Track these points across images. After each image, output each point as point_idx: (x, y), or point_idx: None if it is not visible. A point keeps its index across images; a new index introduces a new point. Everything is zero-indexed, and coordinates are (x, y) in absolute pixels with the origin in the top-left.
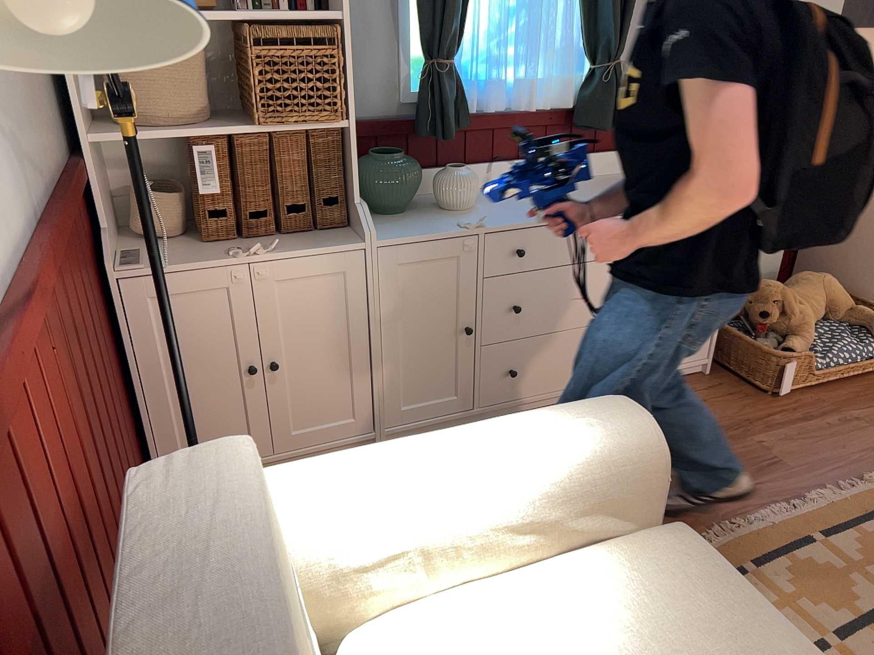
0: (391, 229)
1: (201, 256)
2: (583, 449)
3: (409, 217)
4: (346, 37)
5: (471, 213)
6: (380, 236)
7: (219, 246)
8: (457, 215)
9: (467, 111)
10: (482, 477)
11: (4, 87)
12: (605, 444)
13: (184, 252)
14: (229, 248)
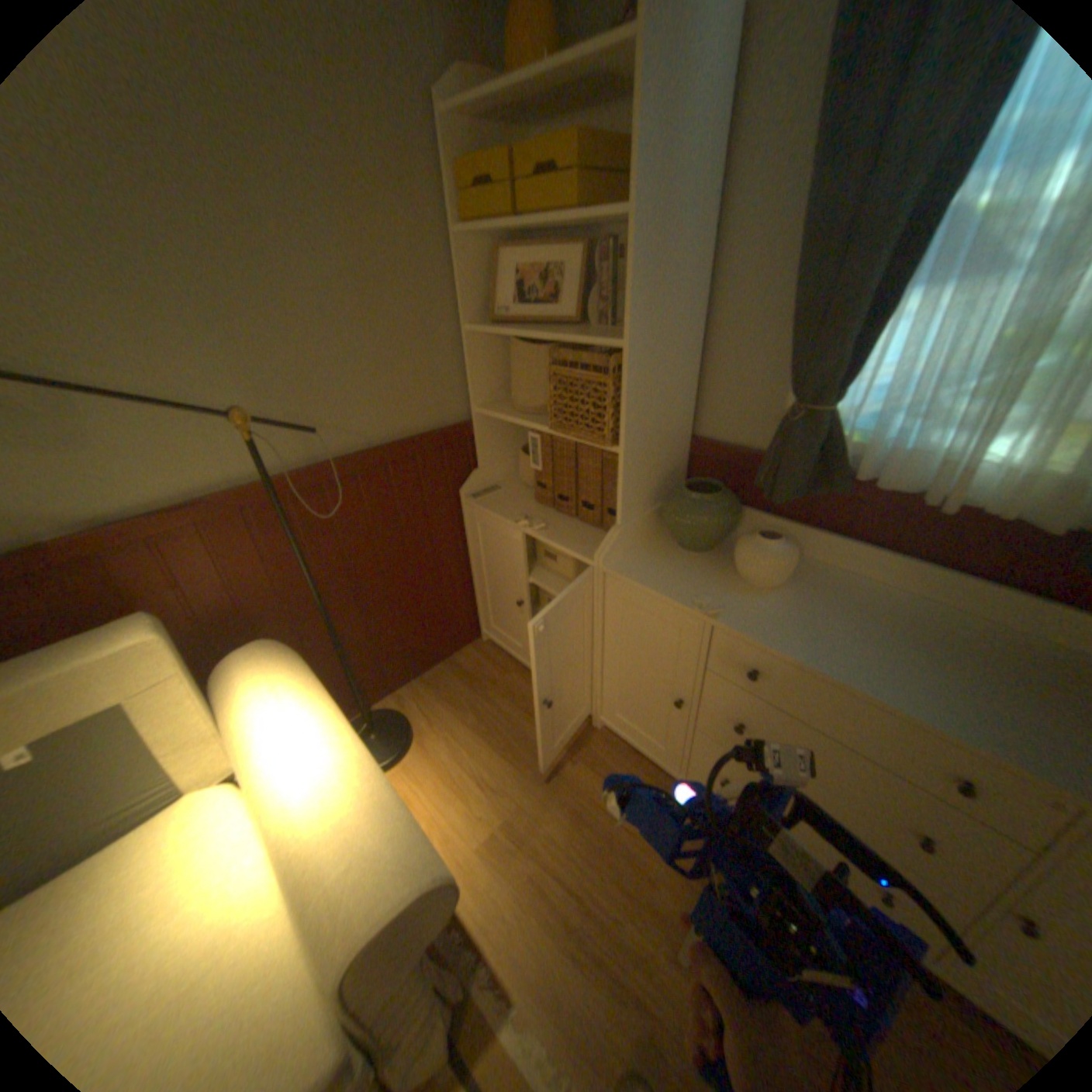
0: (645, 563)
1: (513, 509)
2: (315, 873)
3: (692, 560)
4: (629, 365)
5: (753, 594)
6: (621, 564)
7: (536, 508)
8: (734, 587)
9: (852, 473)
10: (276, 795)
11: (321, 382)
12: (327, 896)
13: (516, 501)
14: (534, 513)
